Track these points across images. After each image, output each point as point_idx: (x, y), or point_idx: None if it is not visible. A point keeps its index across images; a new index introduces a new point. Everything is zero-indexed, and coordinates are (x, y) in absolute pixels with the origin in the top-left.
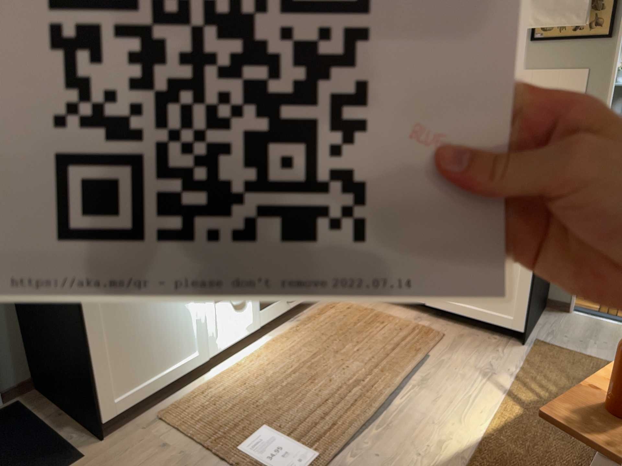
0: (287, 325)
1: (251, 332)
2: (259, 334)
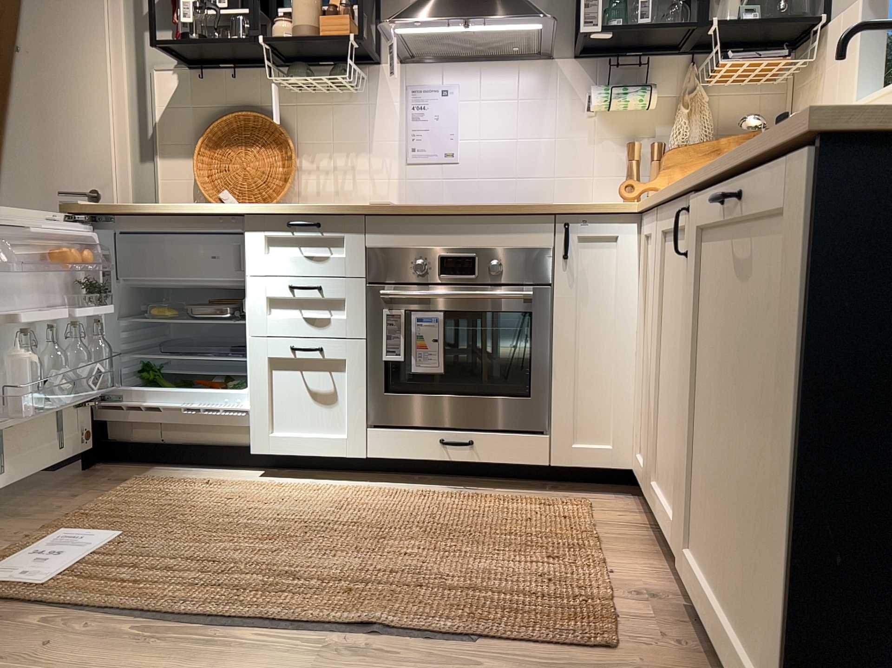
0: (436, 490)
1: (341, 455)
2: (385, 480)
